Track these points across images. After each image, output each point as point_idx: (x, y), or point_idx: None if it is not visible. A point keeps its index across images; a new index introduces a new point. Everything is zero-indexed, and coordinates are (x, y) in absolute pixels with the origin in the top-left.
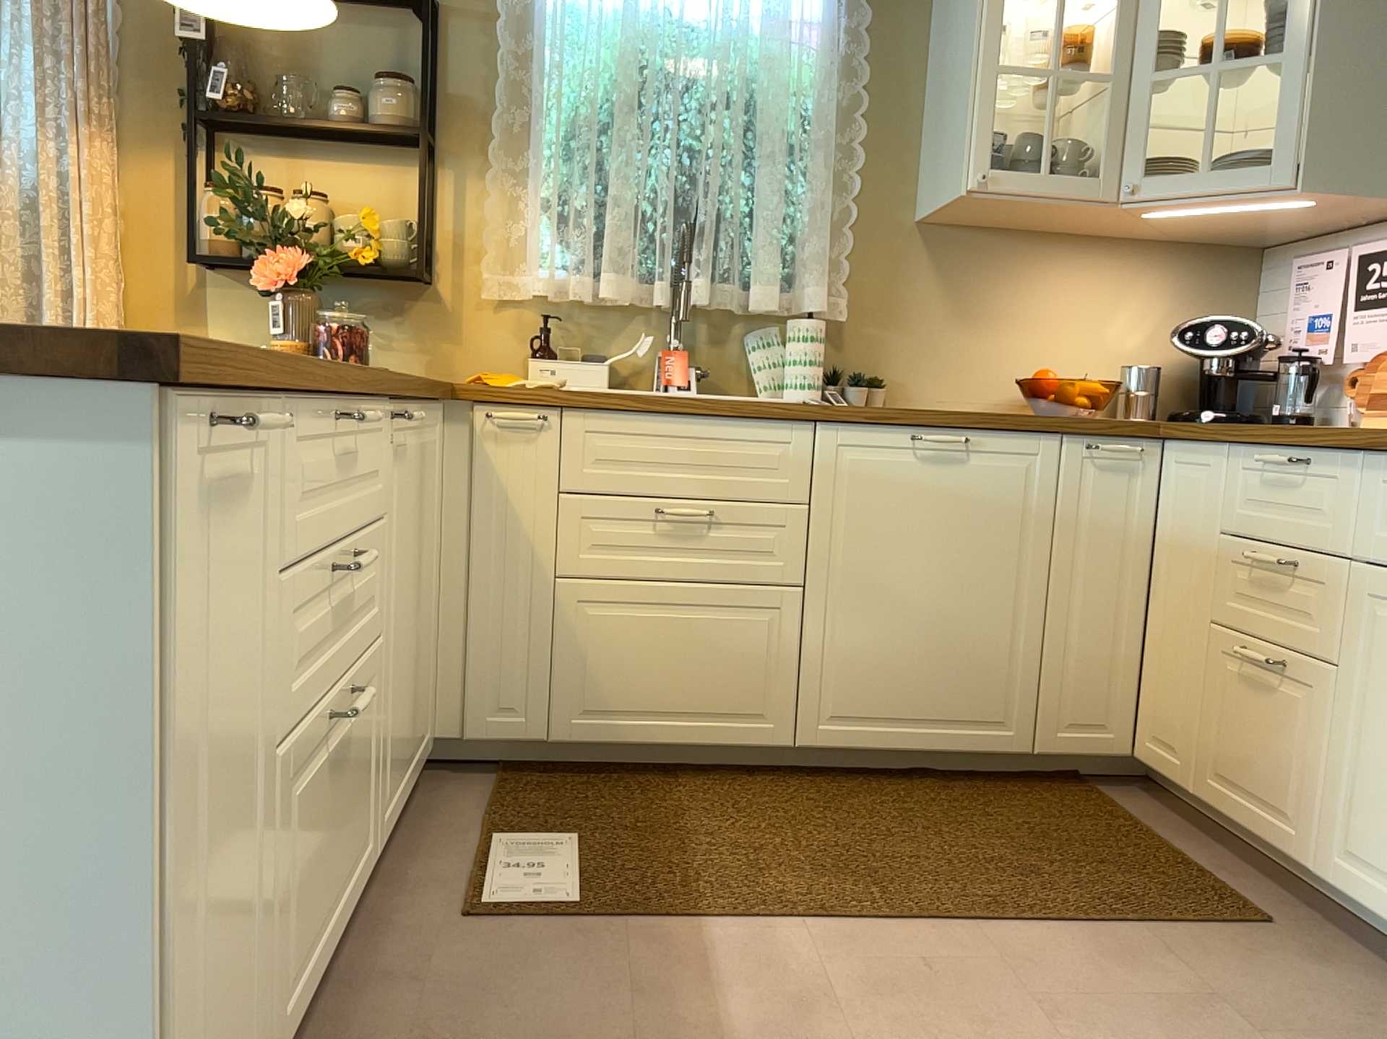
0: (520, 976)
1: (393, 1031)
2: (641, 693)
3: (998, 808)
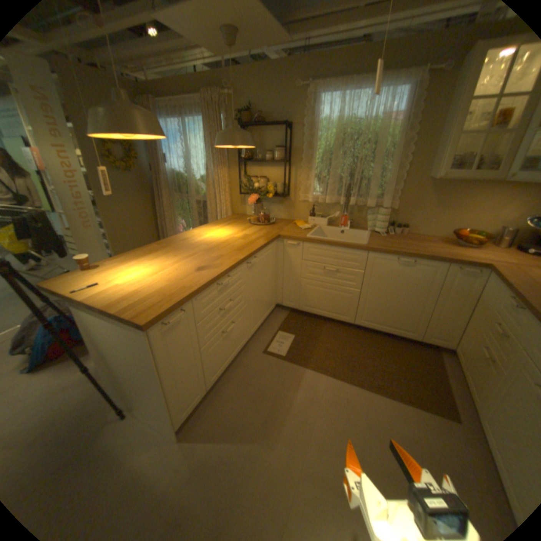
0: (265, 372)
1: (239, 377)
2: (318, 305)
3: (404, 353)
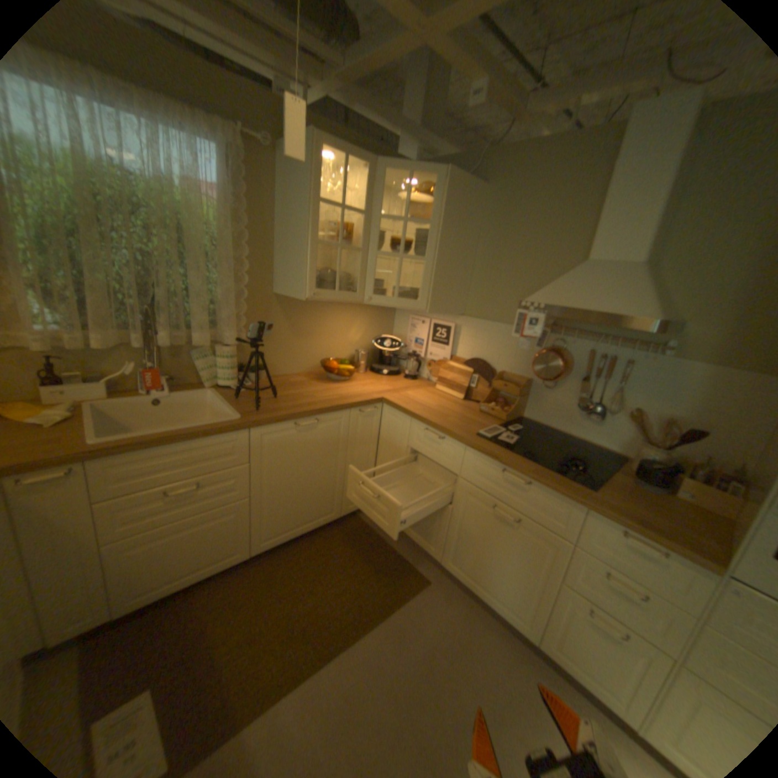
0: None
1: None
2: (167, 575)
3: (332, 549)
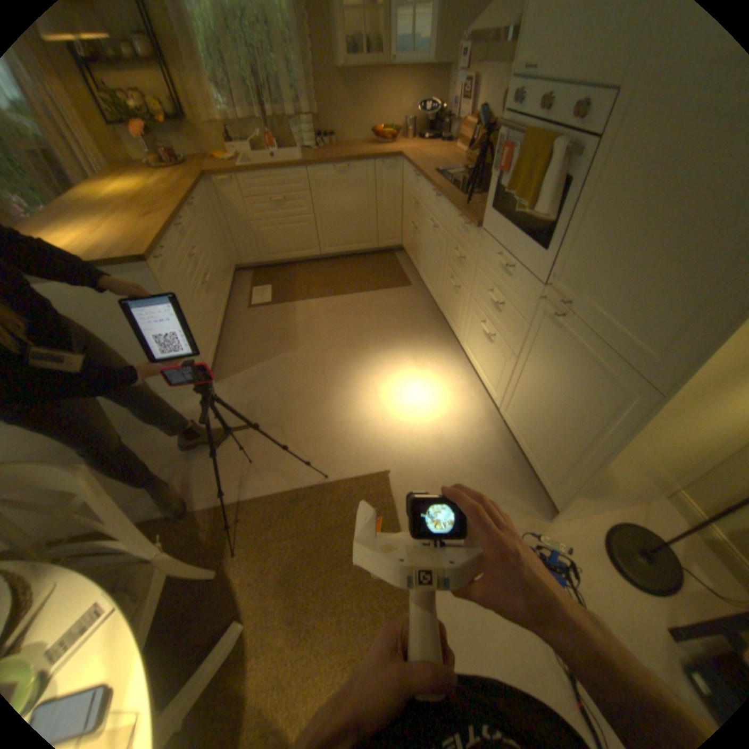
0: (259, 318)
1: (238, 330)
2: (279, 248)
3: (367, 263)
